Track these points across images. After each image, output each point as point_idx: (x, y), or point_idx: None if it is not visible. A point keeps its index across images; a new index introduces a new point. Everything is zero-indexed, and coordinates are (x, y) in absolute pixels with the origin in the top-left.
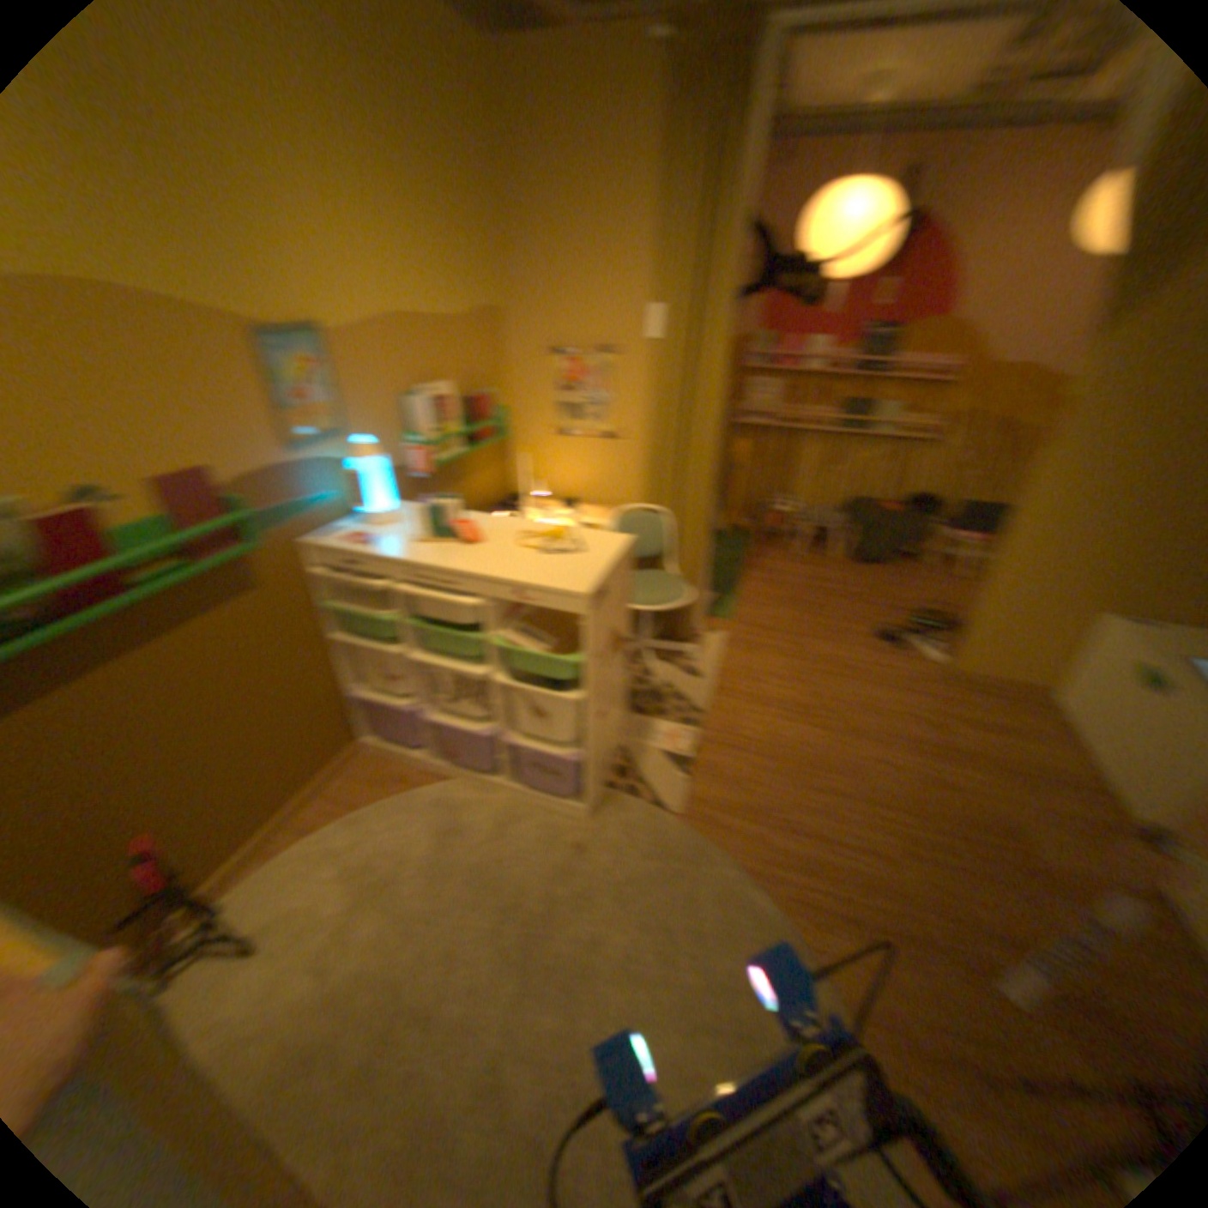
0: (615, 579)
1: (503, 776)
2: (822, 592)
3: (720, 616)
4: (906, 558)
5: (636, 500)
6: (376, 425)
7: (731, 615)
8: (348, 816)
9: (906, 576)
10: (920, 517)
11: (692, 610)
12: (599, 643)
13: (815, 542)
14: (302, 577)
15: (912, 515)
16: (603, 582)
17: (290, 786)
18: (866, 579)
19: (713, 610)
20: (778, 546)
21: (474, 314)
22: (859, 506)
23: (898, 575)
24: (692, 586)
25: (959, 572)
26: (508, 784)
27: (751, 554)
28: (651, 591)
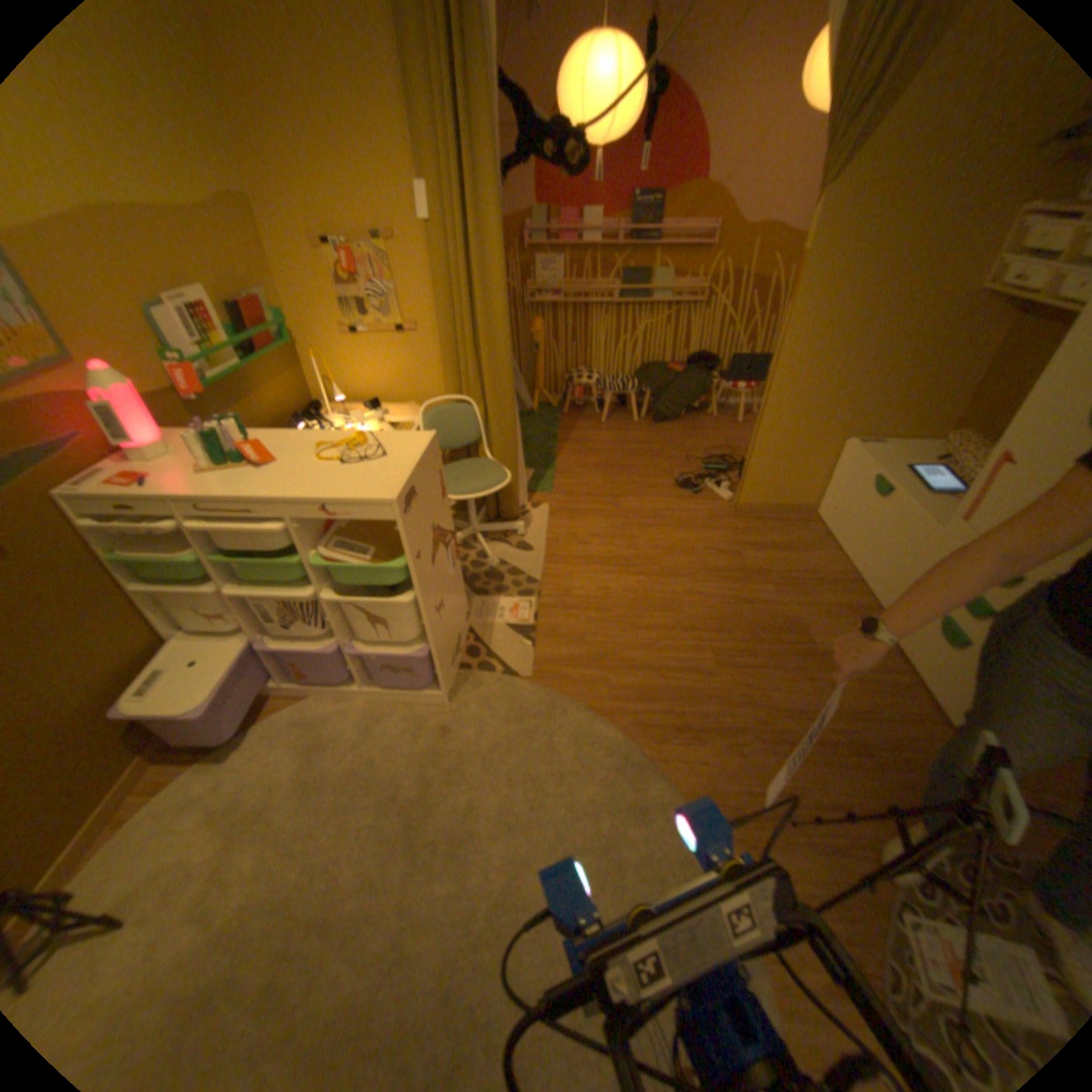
0: (430, 477)
1: (362, 682)
2: (631, 454)
3: (546, 491)
4: (696, 412)
5: (446, 392)
6: (126, 345)
7: (555, 488)
8: (208, 758)
9: (698, 429)
10: (703, 374)
11: (518, 490)
12: (426, 542)
13: (620, 409)
14: (78, 531)
15: (697, 373)
16: (417, 483)
17: (133, 746)
18: (666, 436)
19: (539, 486)
20: (588, 418)
21: (222, 203)
22: (652, 371)
23: (691, 428)
24: (514, 468)
25: (739, 418)
26: (369, 689)
27: (566, 428)
28: (475, 480)
